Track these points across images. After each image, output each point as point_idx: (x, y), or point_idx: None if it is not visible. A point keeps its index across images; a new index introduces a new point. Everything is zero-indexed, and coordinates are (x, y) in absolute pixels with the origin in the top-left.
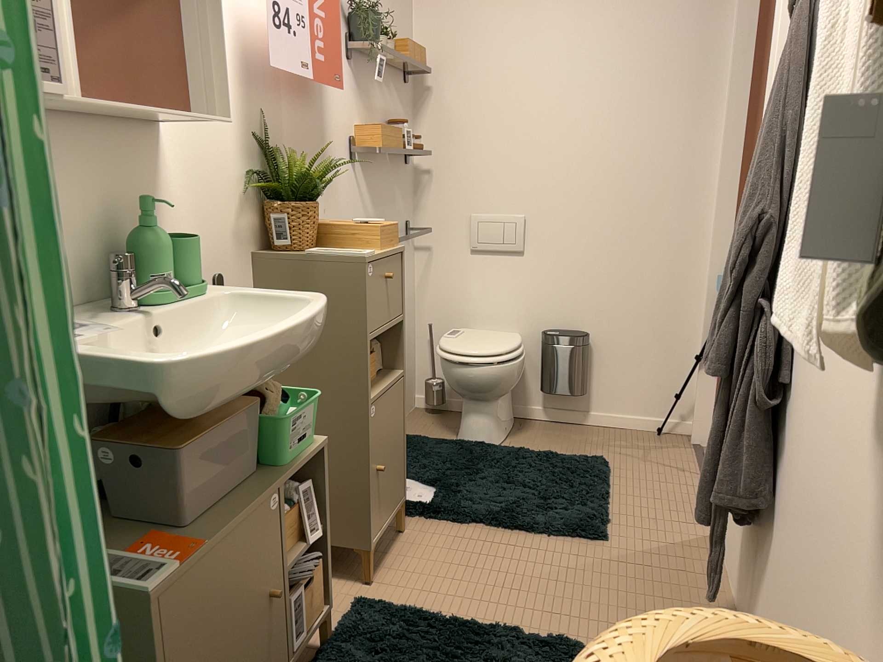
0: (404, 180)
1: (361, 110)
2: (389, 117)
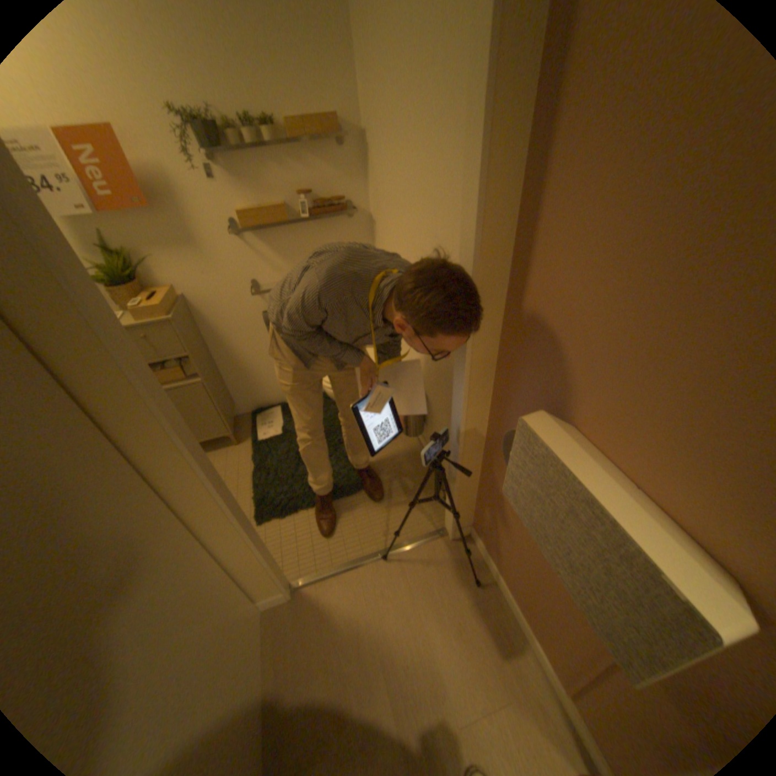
0: (343, 226)
1: (237, 188)
2: (300, 180)
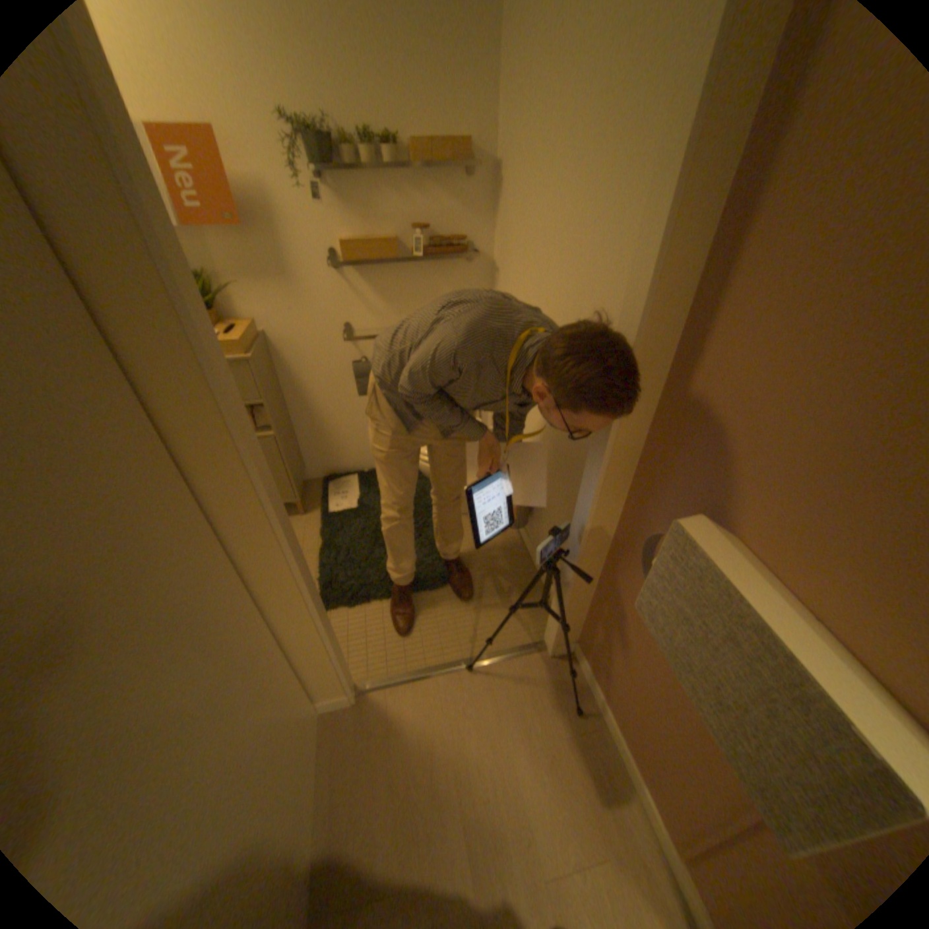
0: (460, 271)
1: (343, 214)
2: (417, 211)
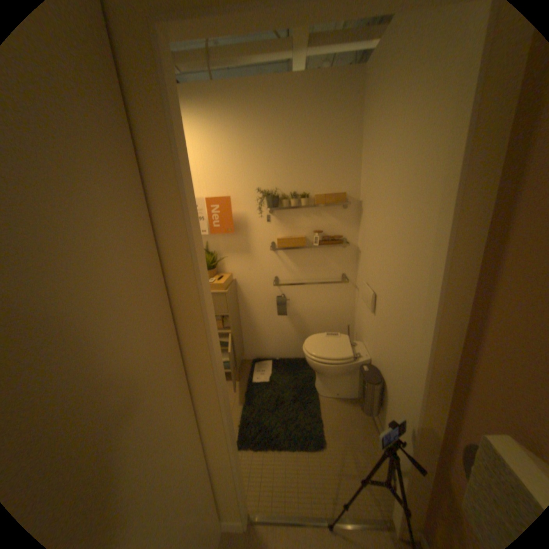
0: (338, 252)
1: (280, 227)
2: (317, 225)
